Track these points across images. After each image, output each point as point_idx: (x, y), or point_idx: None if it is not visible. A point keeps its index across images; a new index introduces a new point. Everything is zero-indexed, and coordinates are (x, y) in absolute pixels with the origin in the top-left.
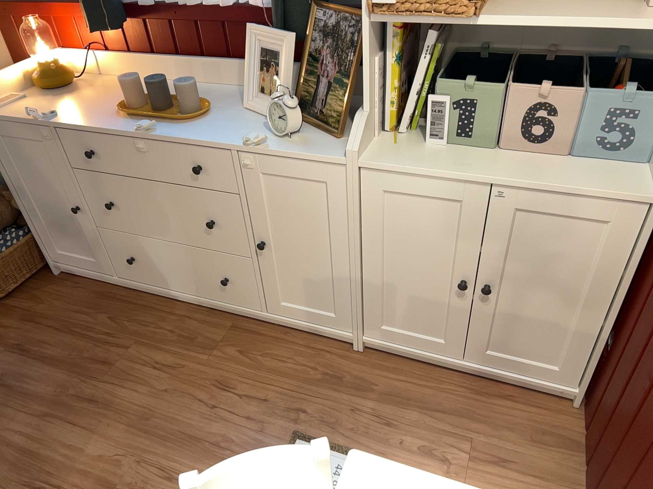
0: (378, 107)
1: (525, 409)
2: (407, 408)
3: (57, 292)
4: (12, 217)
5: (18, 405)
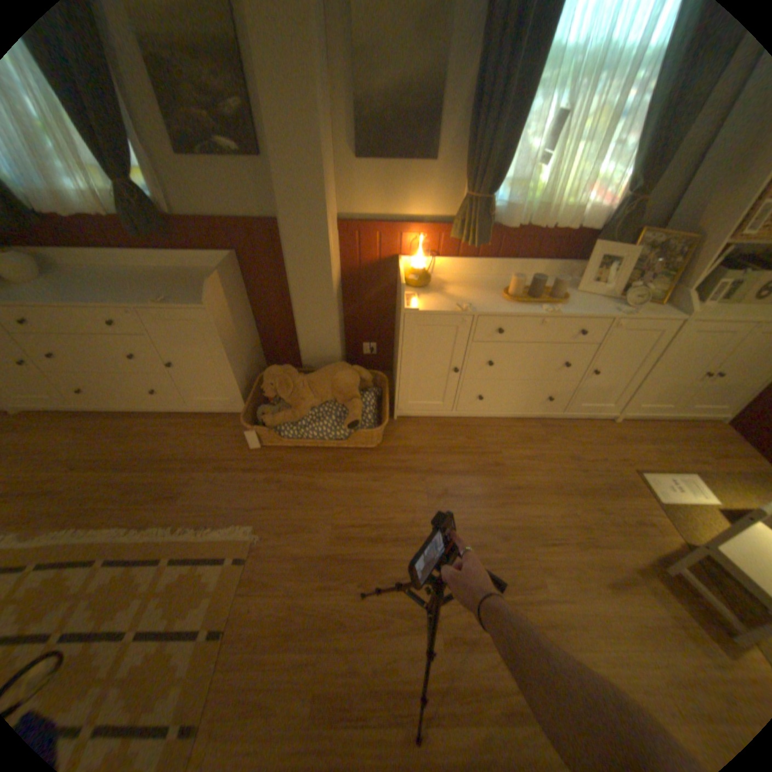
0: (696, 286)
1: (710, 433)
2: (668, 447)
3: (404, 433)
4: (357, 385)
5: (474, 510)
